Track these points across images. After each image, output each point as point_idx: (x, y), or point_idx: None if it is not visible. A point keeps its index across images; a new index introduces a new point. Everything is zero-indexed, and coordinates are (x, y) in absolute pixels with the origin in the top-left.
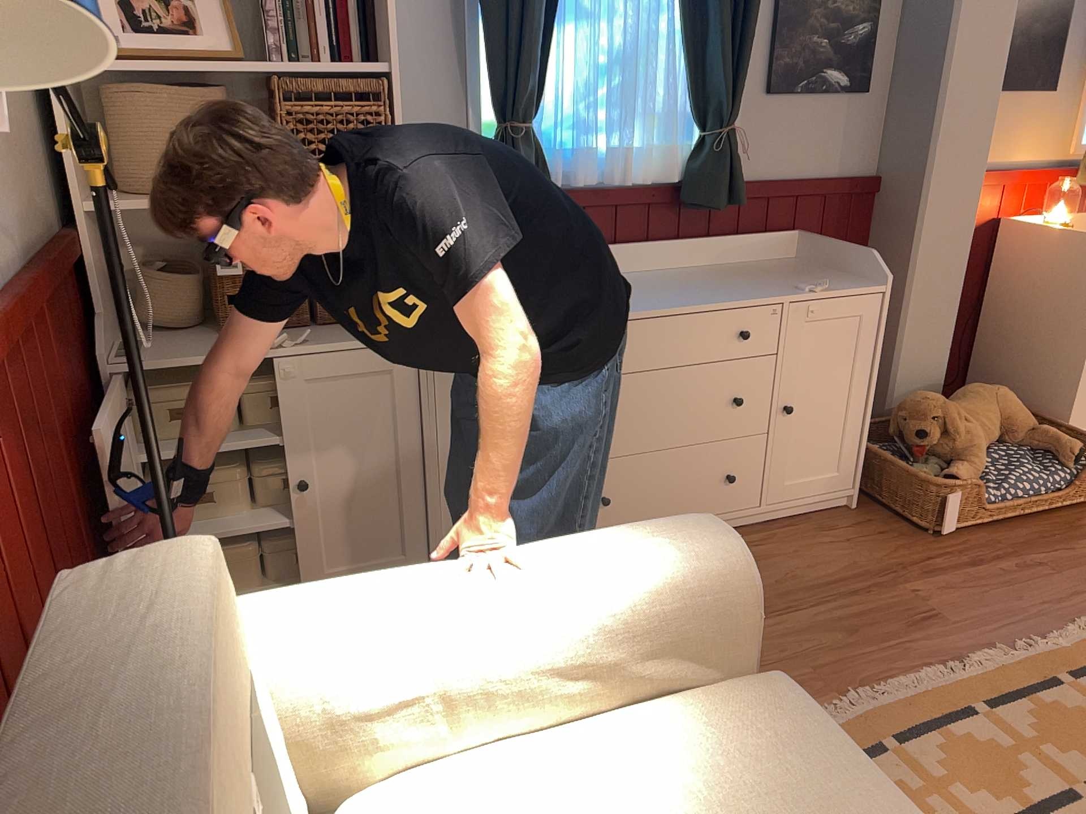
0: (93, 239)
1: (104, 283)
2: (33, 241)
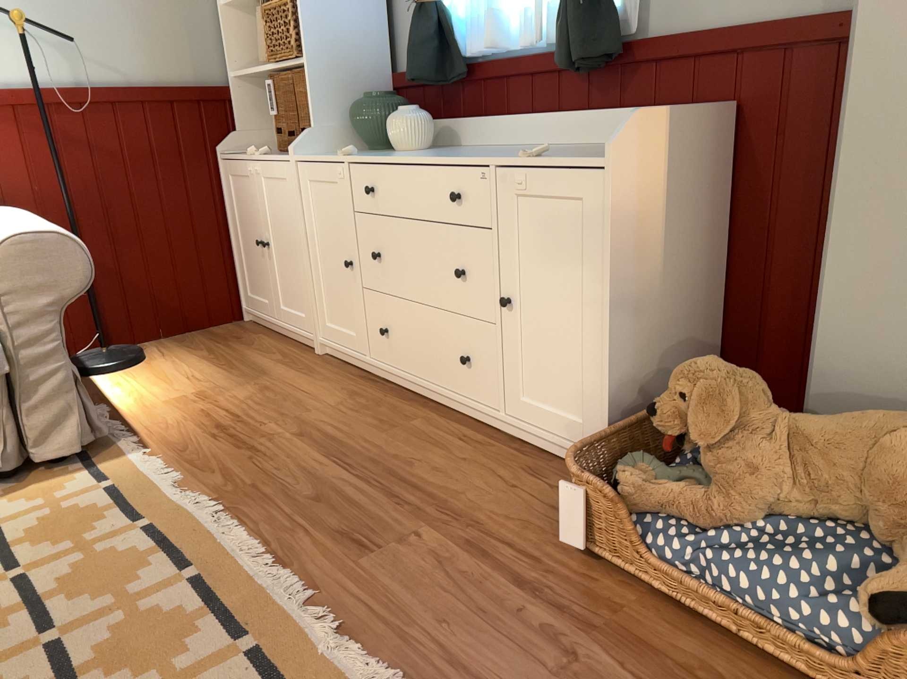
0: (243, 94)
1: (251, 119)
2: (168, 84)
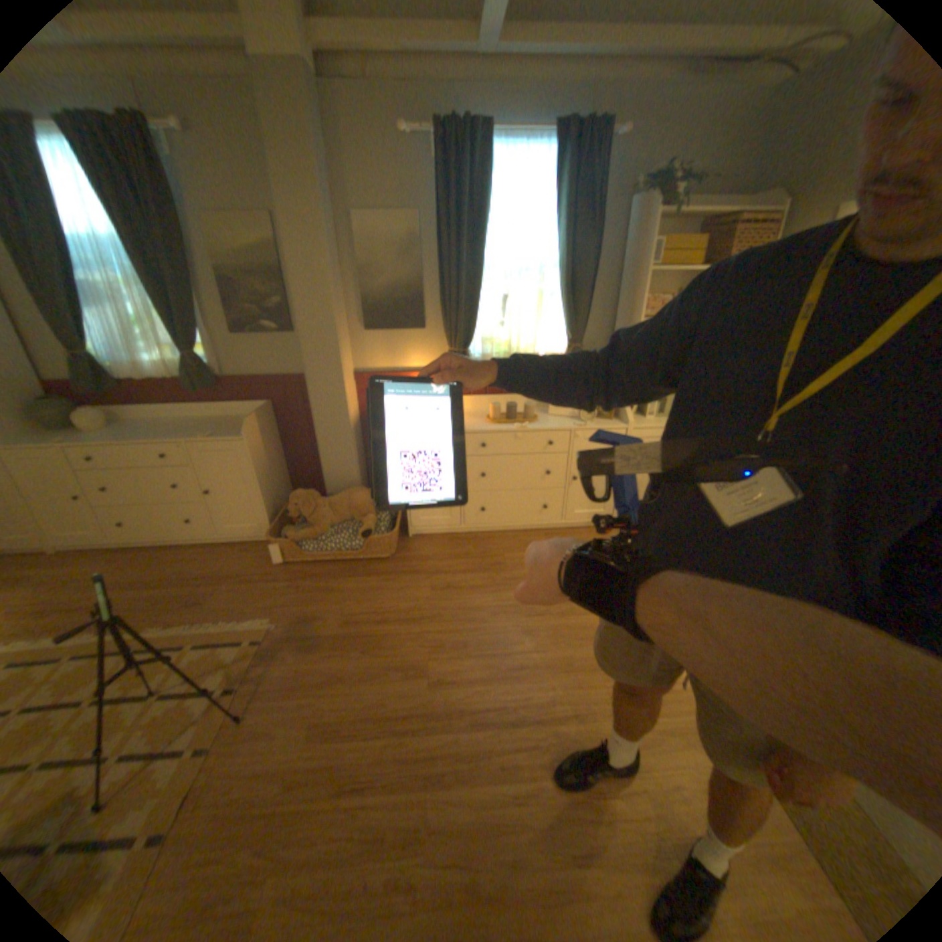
0: None
1: None
2: None
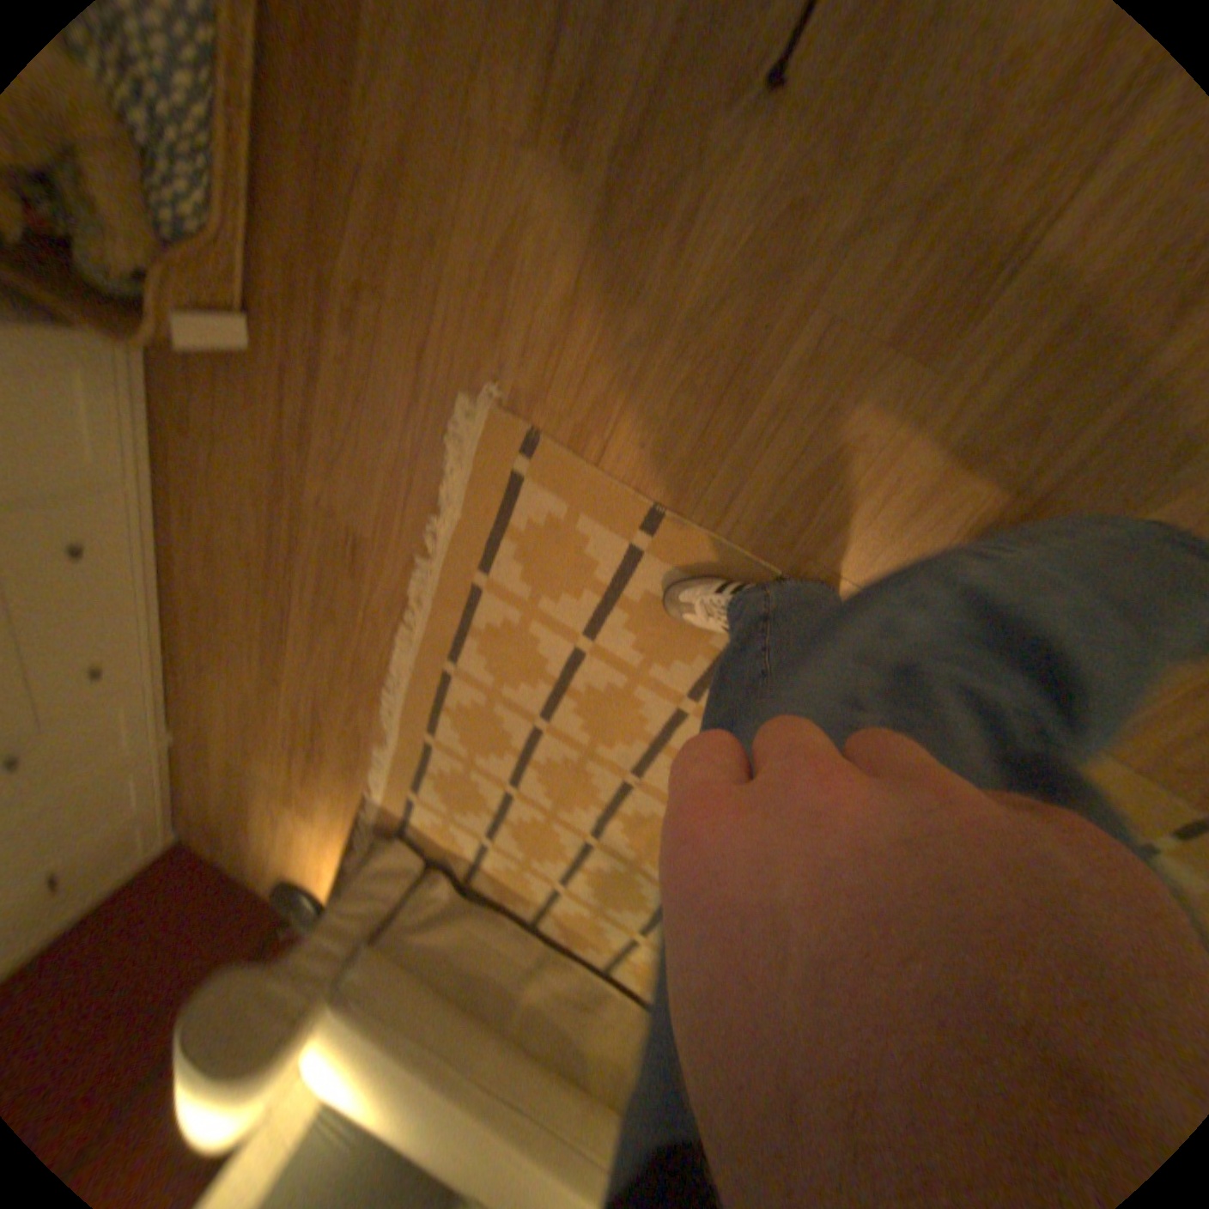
0: None
1: None
2: None
